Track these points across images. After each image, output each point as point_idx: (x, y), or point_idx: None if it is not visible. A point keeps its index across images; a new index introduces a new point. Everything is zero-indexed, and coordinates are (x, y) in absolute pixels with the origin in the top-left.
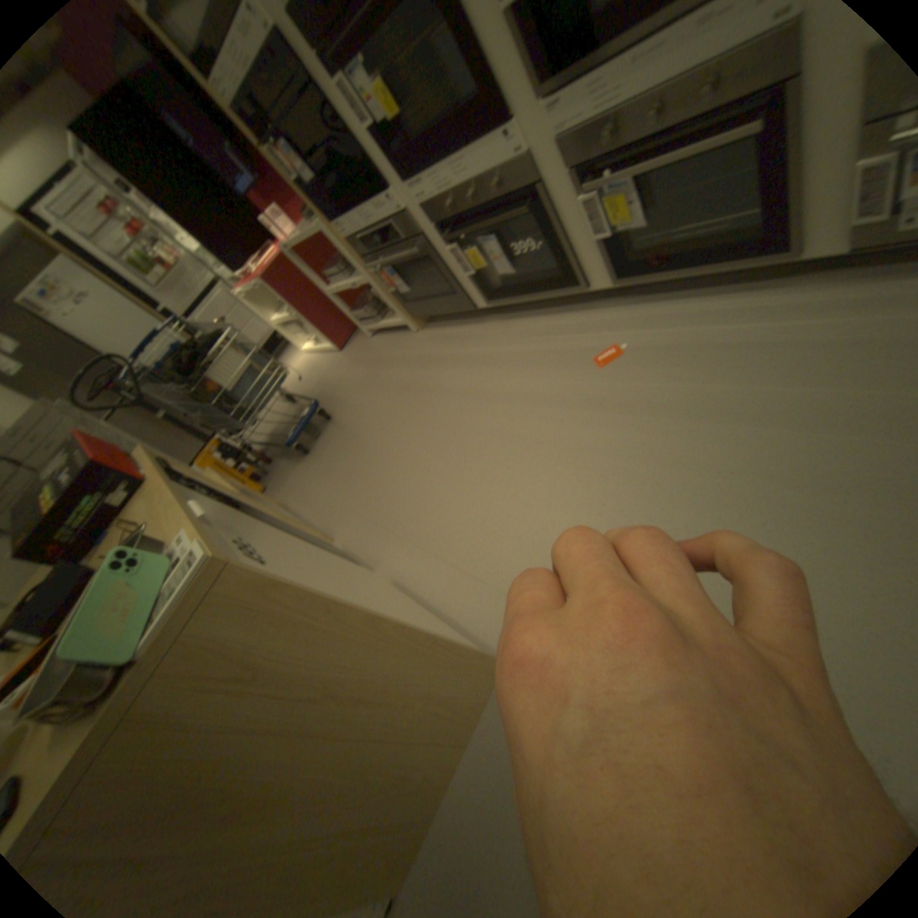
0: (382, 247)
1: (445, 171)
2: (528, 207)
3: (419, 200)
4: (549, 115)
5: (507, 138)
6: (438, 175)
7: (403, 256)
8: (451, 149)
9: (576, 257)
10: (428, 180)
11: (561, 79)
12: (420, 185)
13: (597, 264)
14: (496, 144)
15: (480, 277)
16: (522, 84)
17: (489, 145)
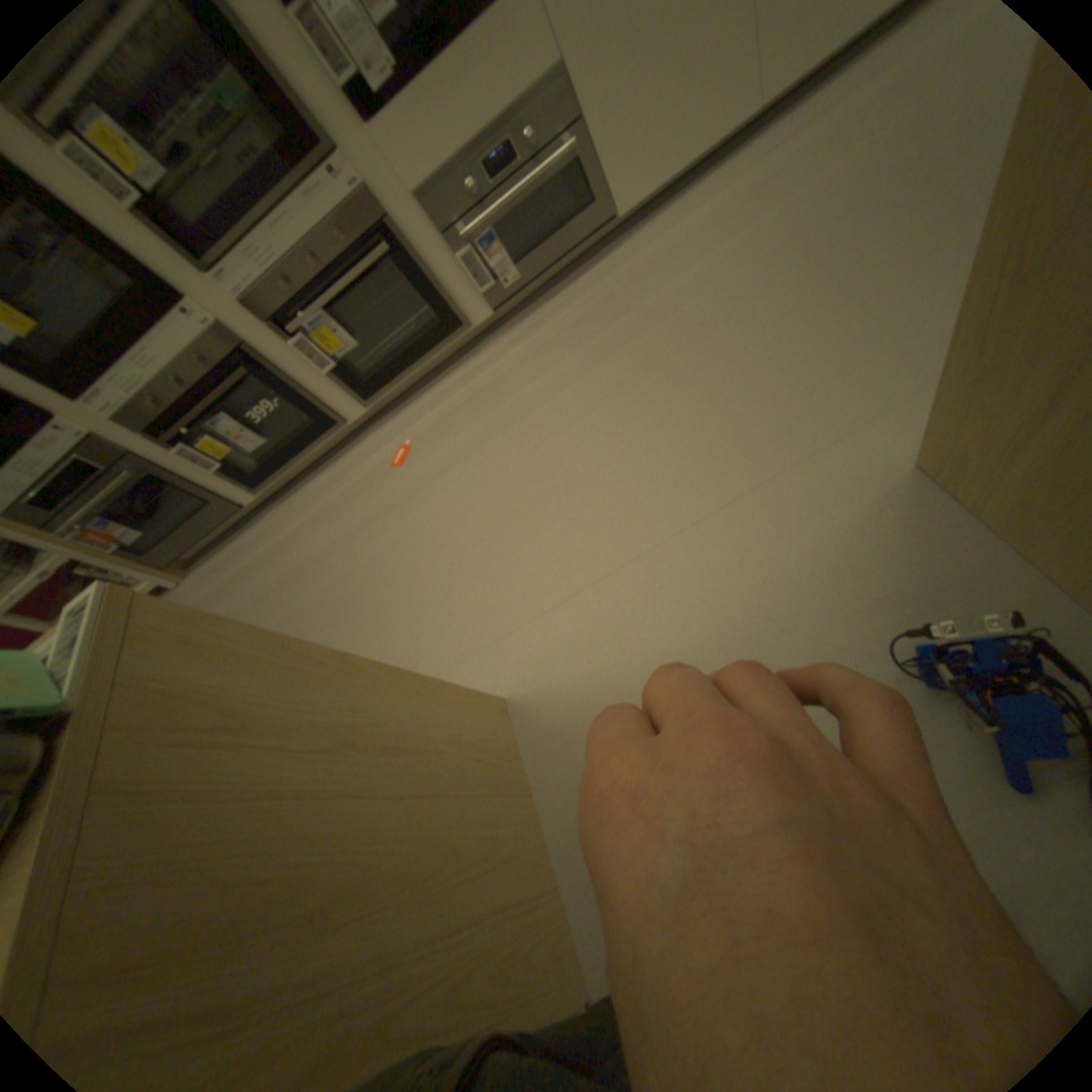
0: (75, 502)
1: (131, 372)
2: (246, 372)
3: (109, 416)
4: (222, 285)
5: (190, 316)
6: (123, 380)
7: (114, 496)
8: (129, 346)
9: (319, 401)
10: (113, 389)
11: (218, 253)
12: (103, 398)
13: (342, 398)
14: (180, 326)
15: (231, 474)
16: (181, 268)
17: (173, 329)
